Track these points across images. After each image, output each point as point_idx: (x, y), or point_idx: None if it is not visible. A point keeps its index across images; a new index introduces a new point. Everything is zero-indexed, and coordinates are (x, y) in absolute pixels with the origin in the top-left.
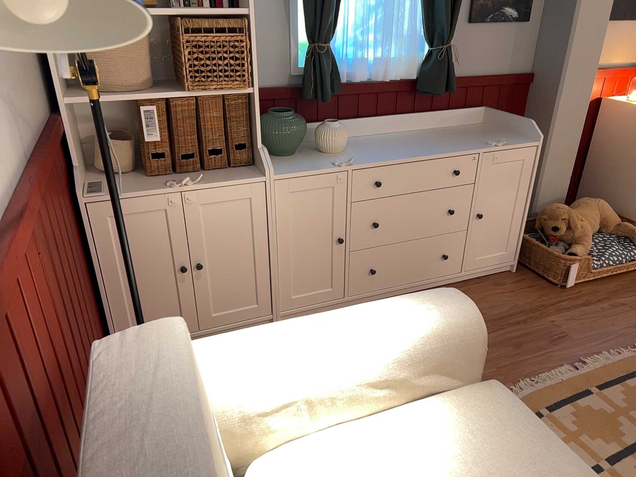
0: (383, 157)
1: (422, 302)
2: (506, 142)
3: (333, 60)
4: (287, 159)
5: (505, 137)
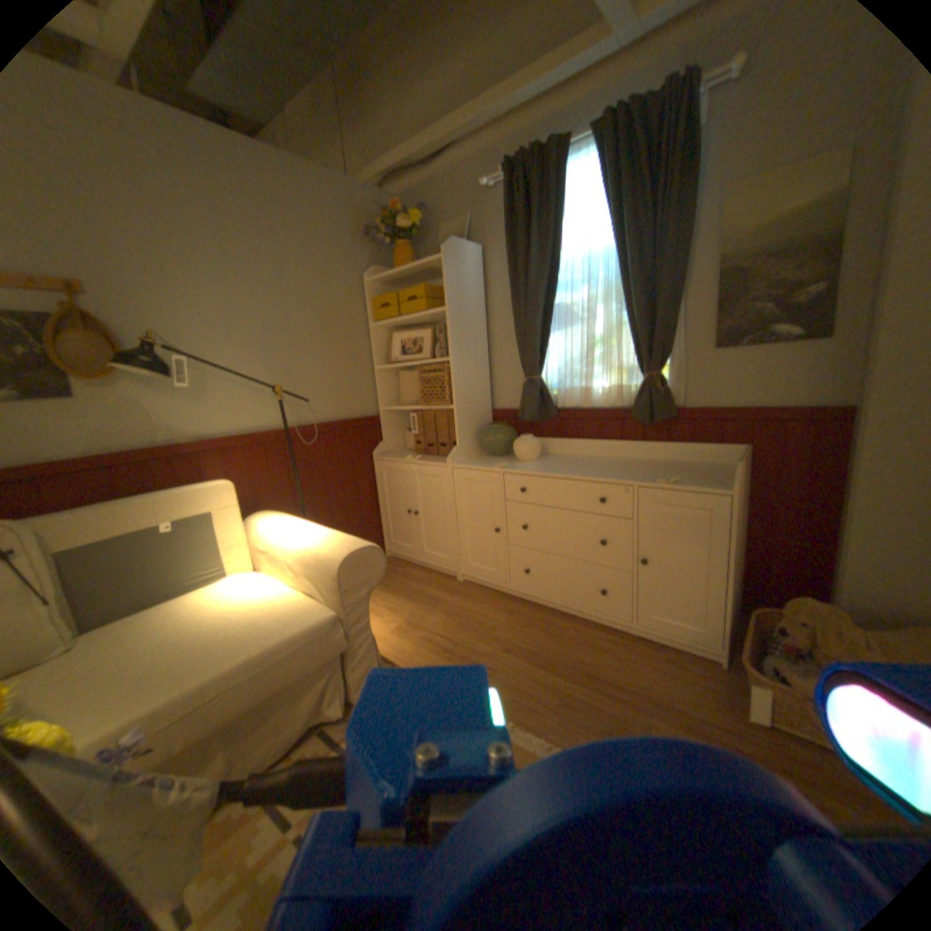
0: (538, 469)
1: (345, 540)
2: (673, 480)
3: (543, 388)
4: (488, 458)
5: (712, 478)
